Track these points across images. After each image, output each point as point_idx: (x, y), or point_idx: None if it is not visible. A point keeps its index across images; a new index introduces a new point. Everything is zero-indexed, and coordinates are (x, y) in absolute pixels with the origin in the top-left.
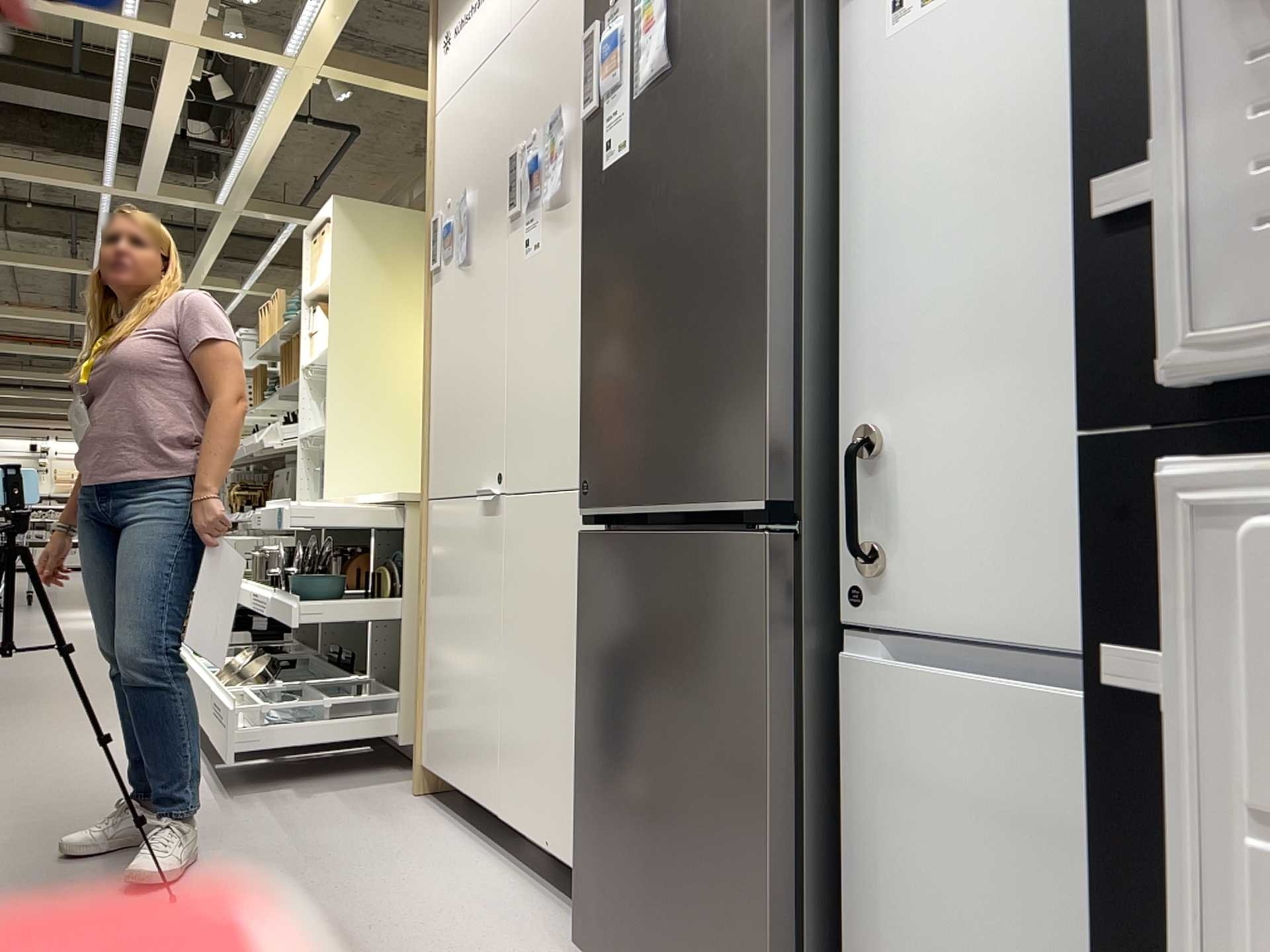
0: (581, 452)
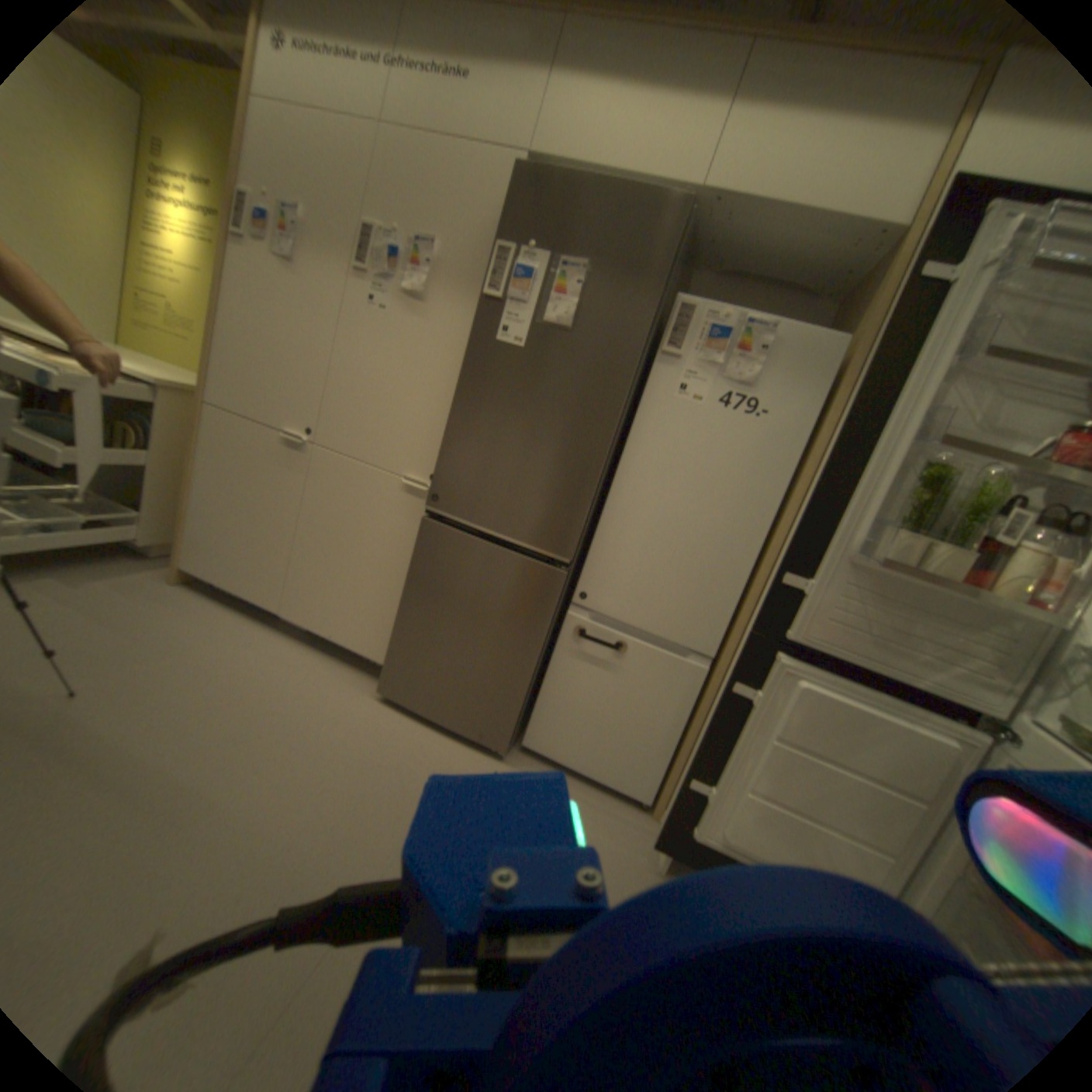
0: (432, 476)
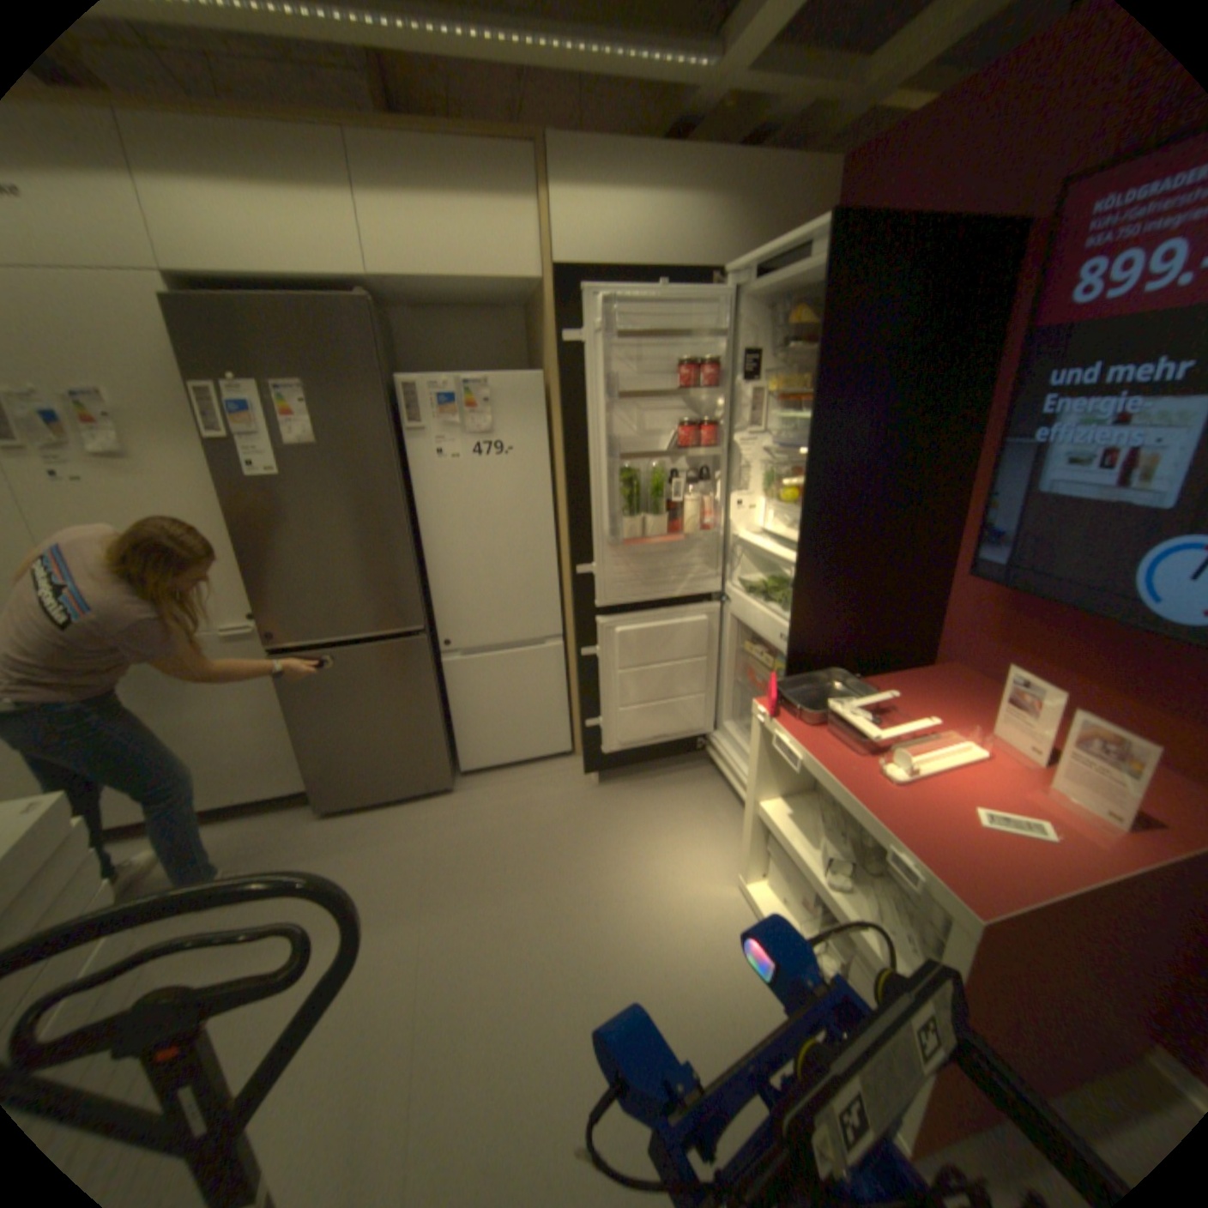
0: (255, 619)
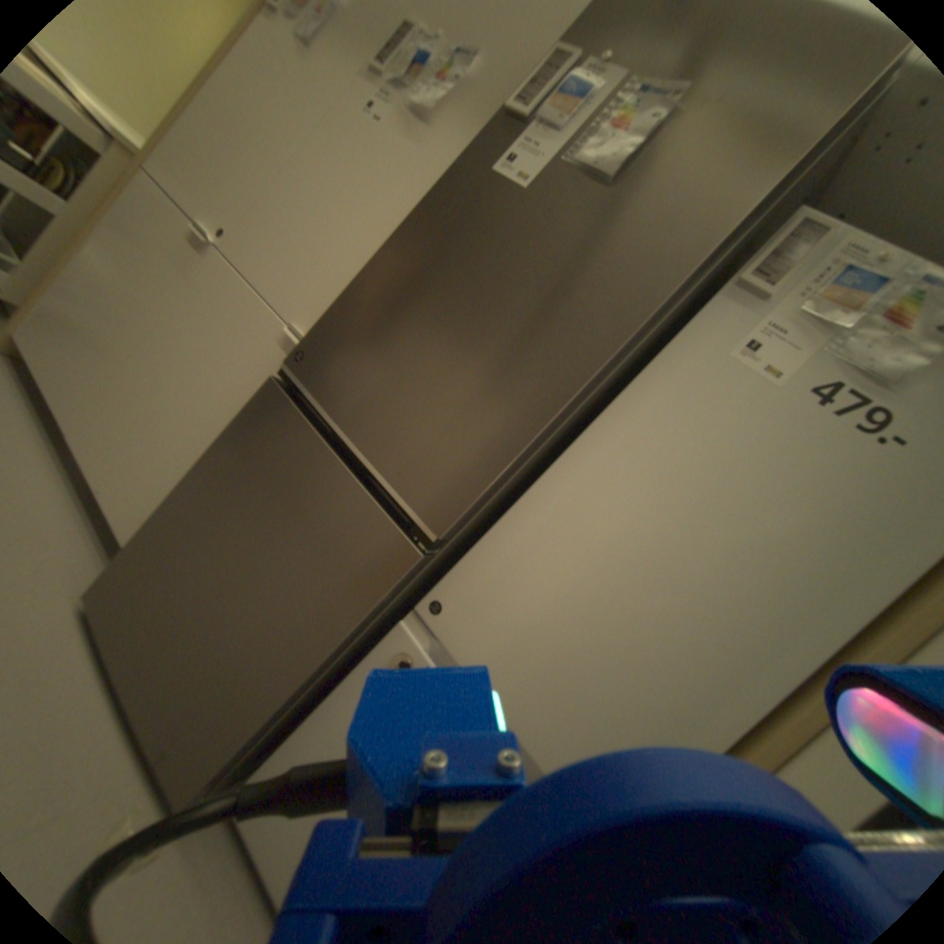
0: (316, 329)
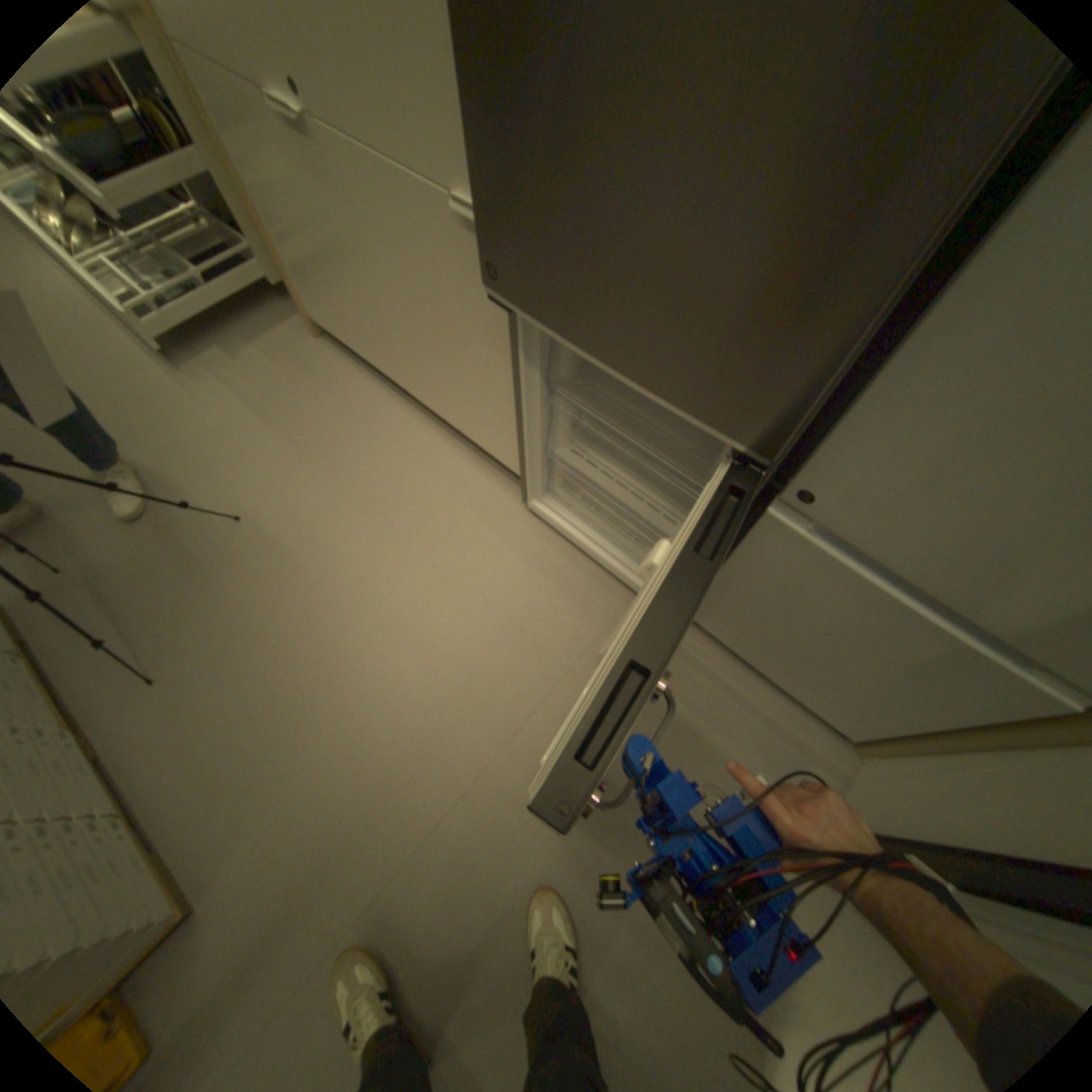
0: (474, 212)
